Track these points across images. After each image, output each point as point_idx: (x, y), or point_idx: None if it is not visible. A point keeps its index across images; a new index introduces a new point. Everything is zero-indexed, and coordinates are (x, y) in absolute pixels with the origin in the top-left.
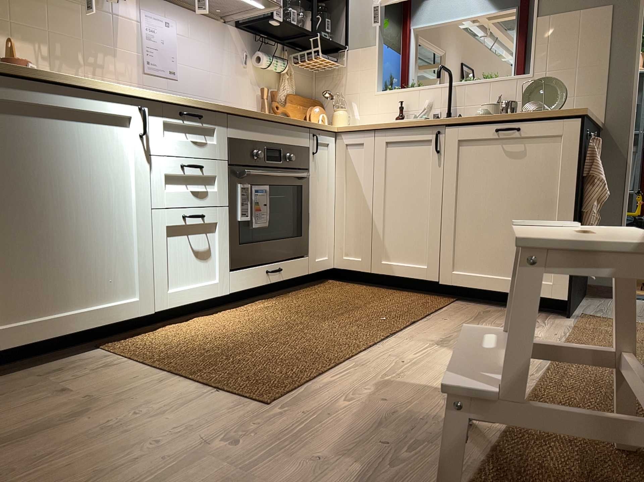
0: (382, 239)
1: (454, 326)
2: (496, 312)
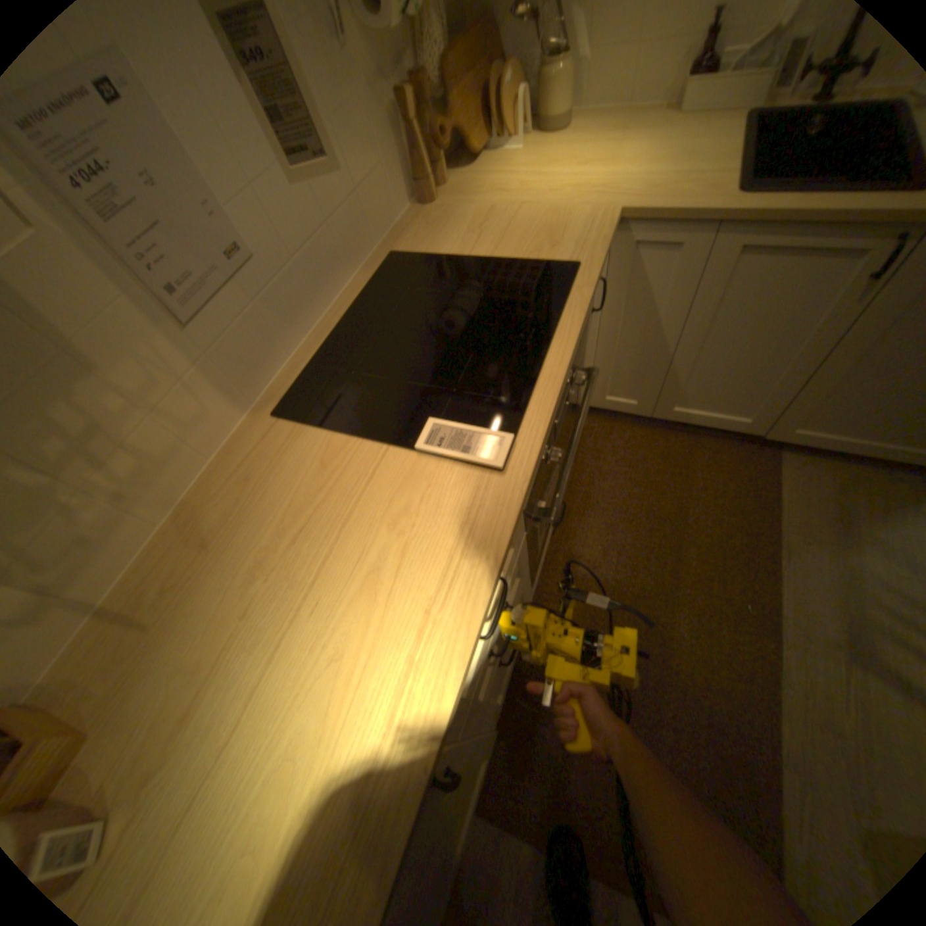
0: (680, 386)
1: (833, 572)
2: (855, 489)
